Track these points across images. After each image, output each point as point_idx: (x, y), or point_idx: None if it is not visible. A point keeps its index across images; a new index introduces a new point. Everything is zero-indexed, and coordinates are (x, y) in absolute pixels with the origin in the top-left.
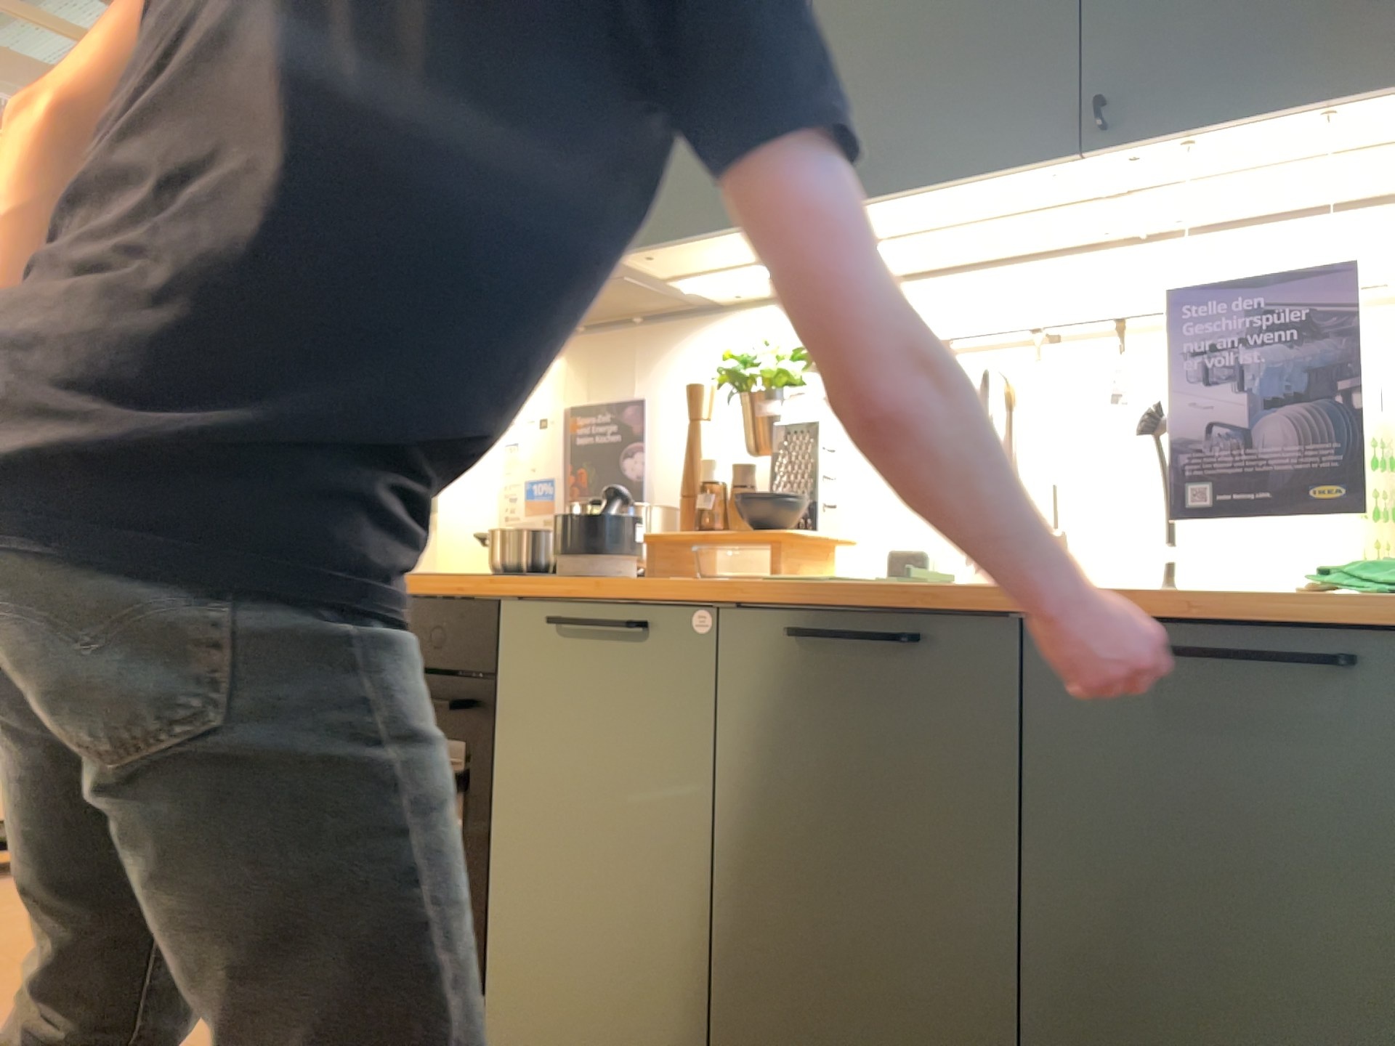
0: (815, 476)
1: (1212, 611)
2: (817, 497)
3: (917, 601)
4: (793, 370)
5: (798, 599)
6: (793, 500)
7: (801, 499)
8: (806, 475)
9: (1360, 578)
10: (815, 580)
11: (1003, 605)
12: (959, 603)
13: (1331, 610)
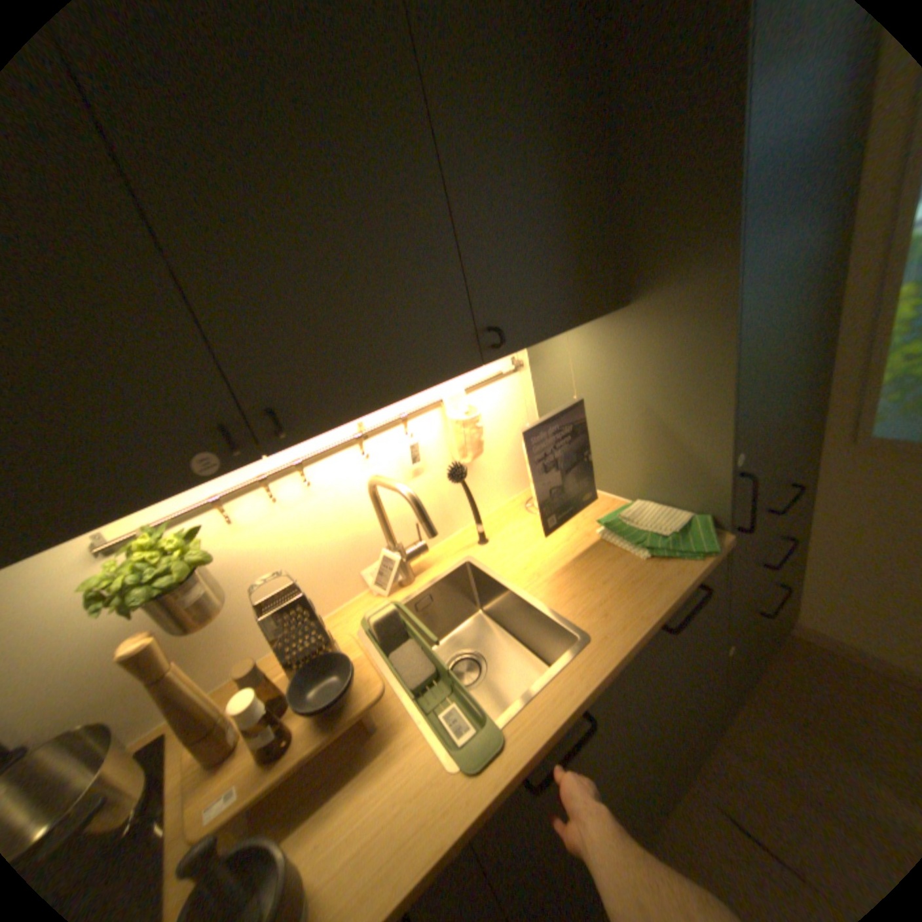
0: (311, 629)
1: (677, 605)
2: (318, 638)
3: (585, 703)
4: (204, 556)
5: (526, 771)
6: (338, 668)
7: (321, 655)
8: (311, 636)
9: (673, 550)
10: (500, 739)
11: (620, 668)
12: (603, 685)
13: (703, 579)
